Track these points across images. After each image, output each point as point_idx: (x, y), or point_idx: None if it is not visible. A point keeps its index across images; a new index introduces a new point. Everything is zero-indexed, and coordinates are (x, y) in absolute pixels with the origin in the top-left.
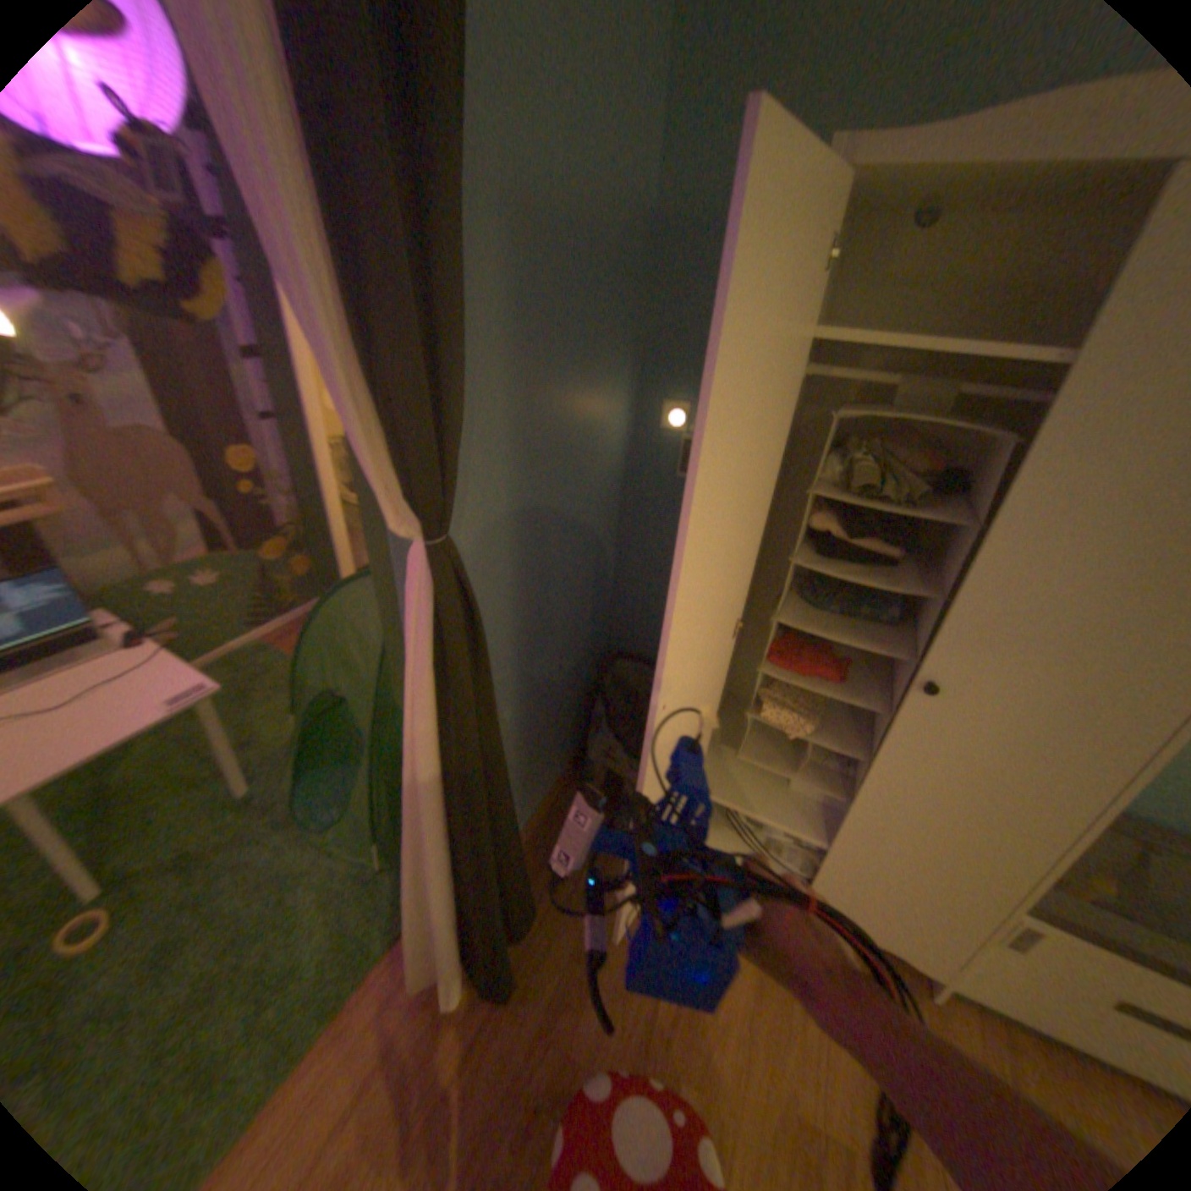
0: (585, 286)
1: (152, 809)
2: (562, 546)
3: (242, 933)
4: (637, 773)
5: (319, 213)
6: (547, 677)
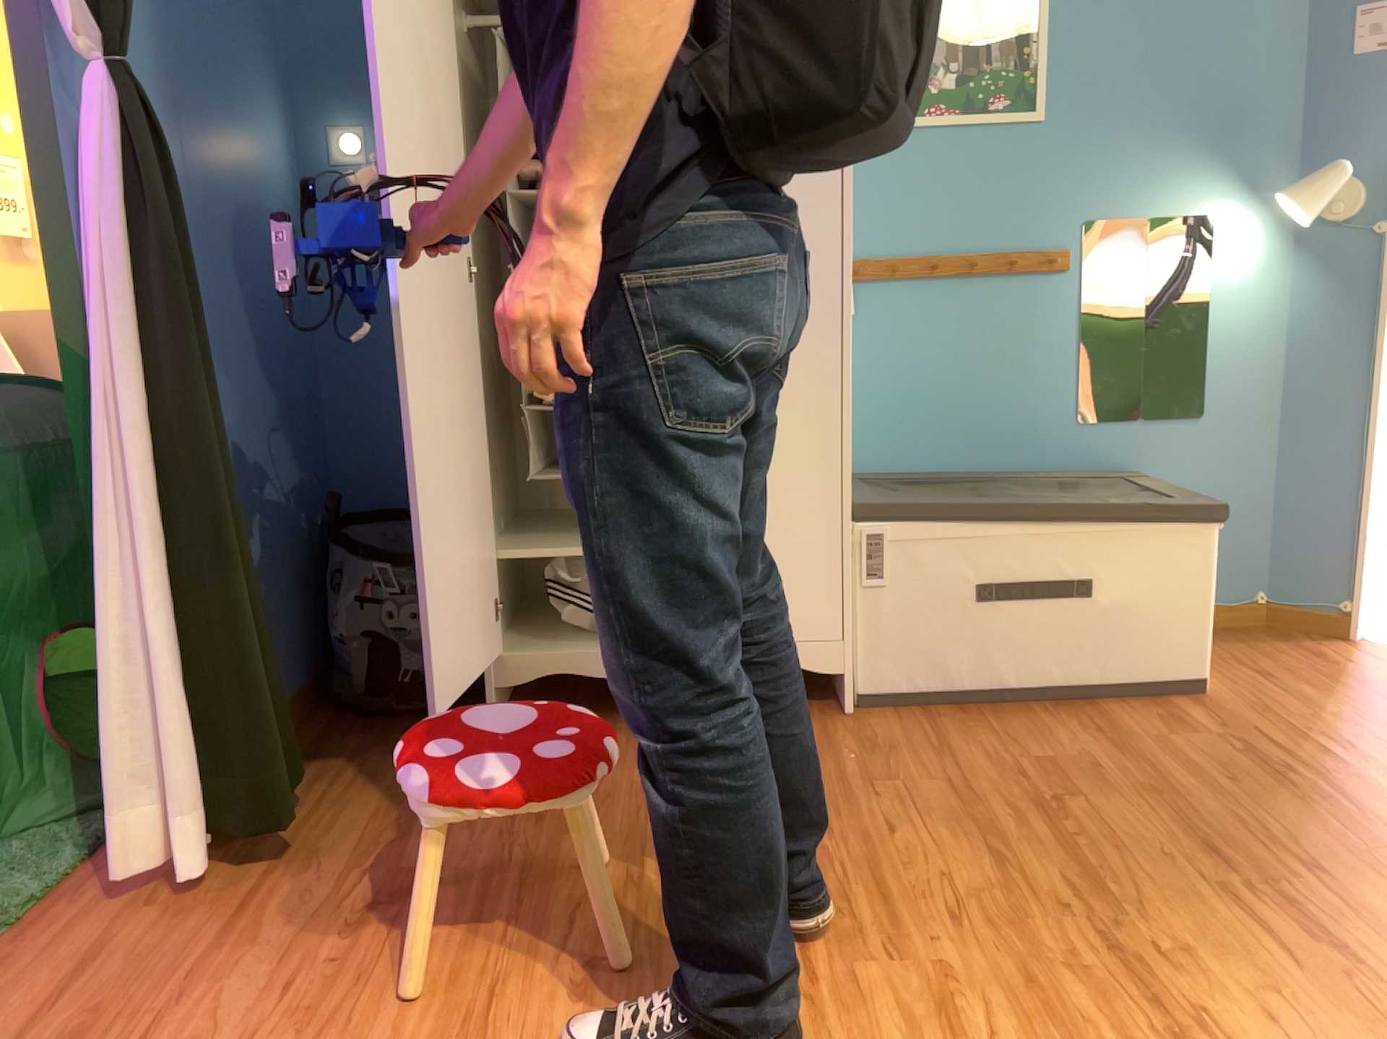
0: None
1: None
2: (232, 266)
3: None
4: (410, 601)
5: None
6: (243, 462)
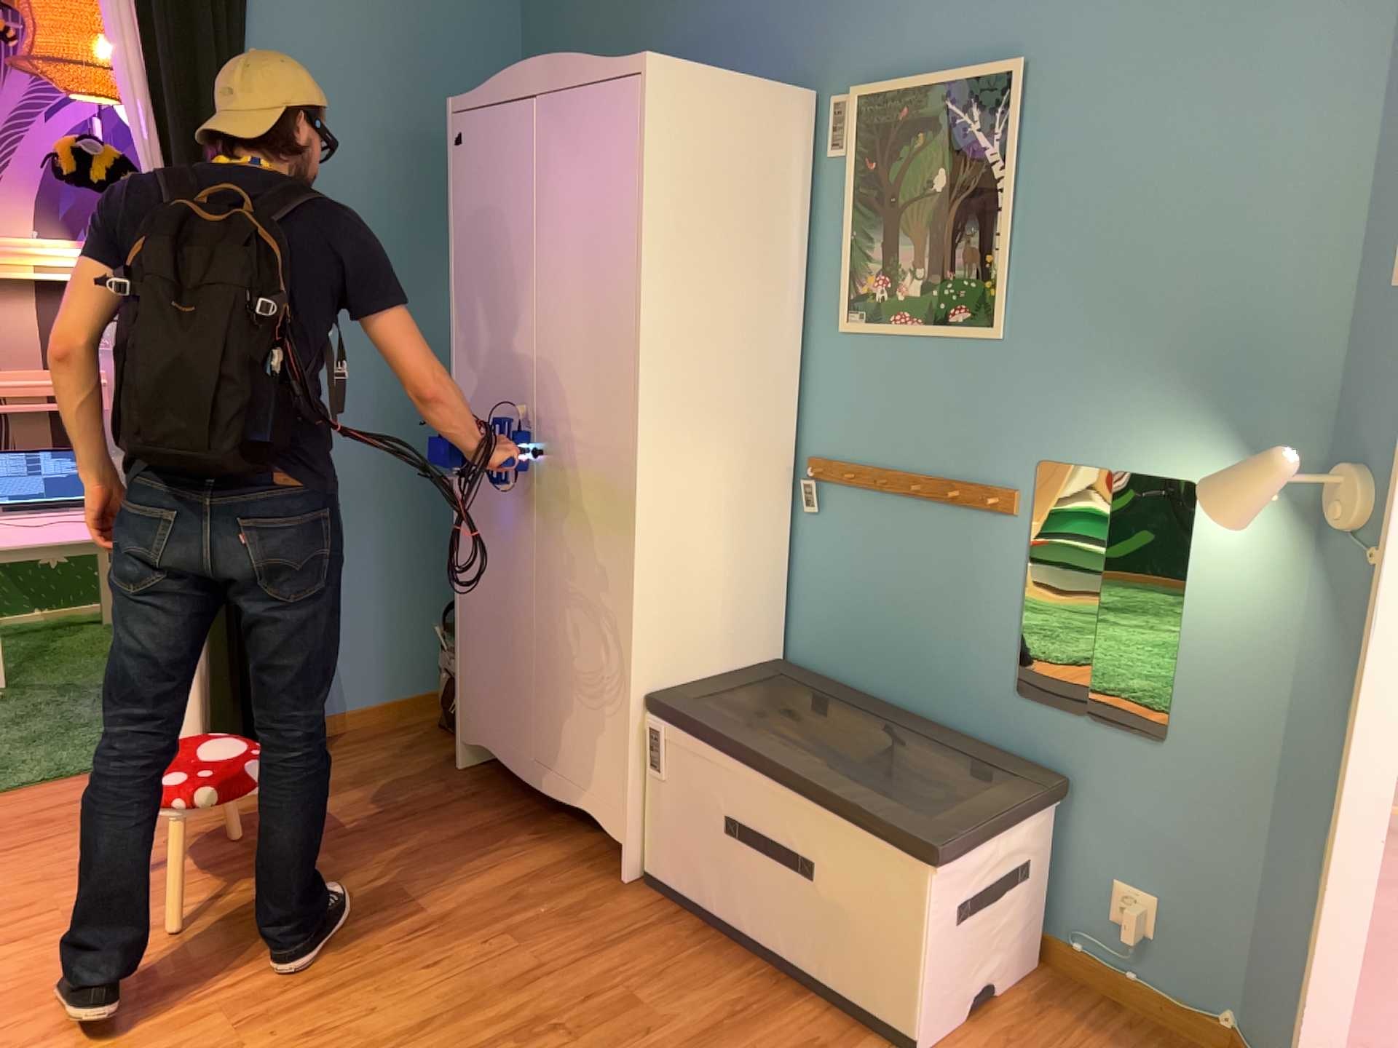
0: (412, 201)
1: (63, 645)
2: (395, 402)
3: (74, 719)
4: (450, 657)
5: (162, 153)
6: (377, 533)
